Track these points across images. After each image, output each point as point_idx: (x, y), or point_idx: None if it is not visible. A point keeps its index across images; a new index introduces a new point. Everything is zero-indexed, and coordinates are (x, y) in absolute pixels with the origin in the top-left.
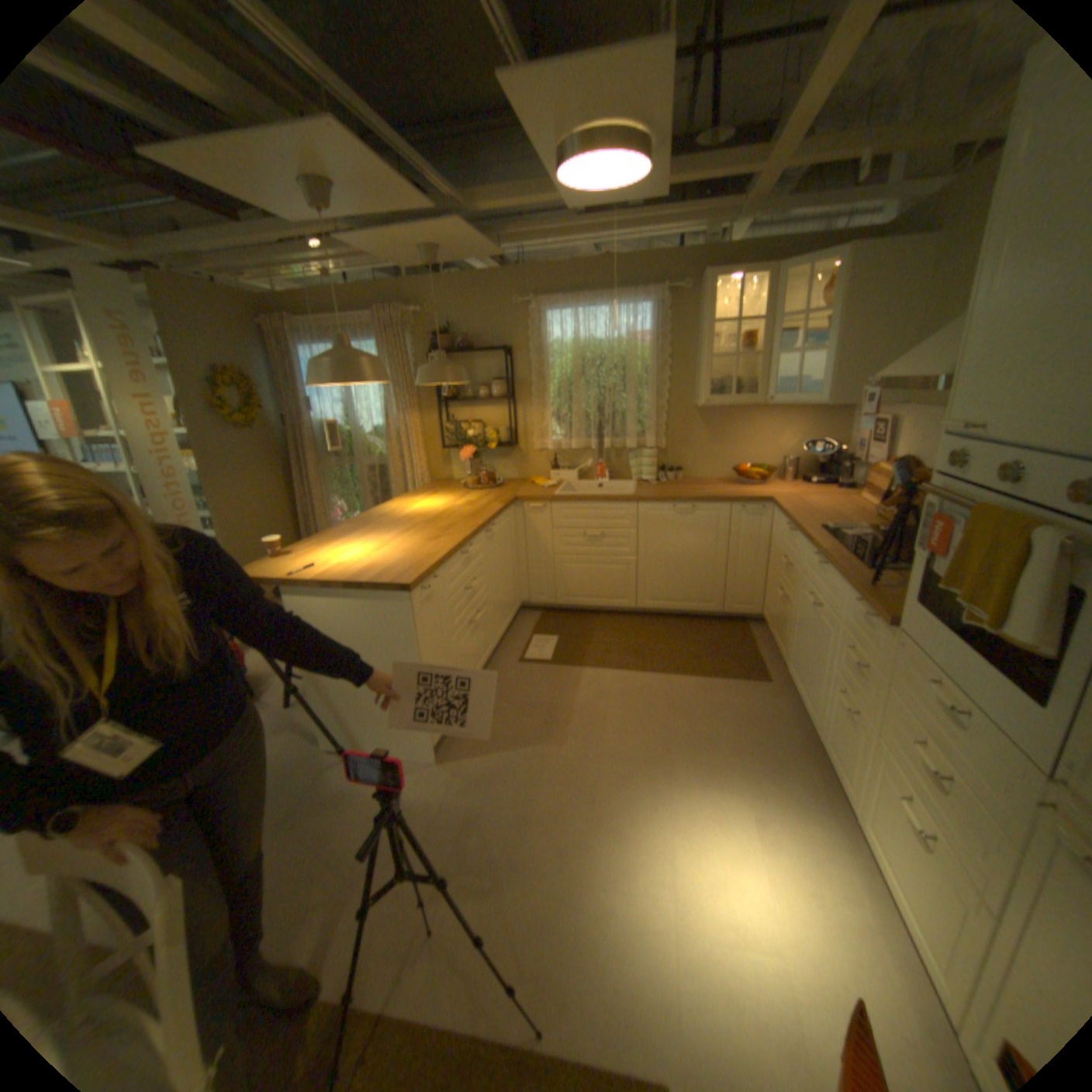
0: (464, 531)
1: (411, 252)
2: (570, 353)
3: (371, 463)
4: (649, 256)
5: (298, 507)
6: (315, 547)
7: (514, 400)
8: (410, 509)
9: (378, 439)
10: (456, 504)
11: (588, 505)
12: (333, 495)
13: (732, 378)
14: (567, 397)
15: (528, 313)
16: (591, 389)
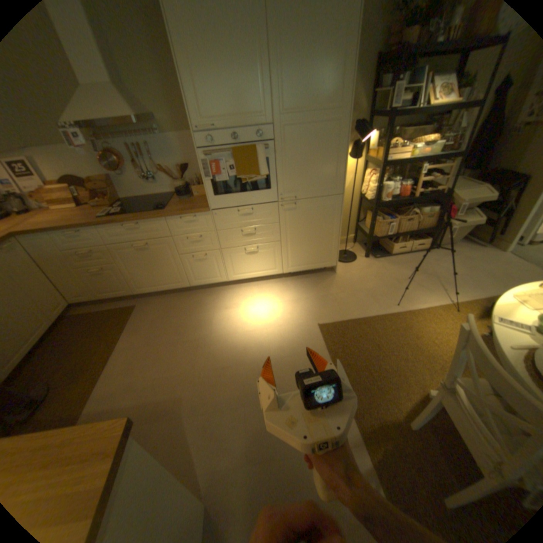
0: None
1: None
2: None
3: None
4: None
5: None
6: None
7: None
8: None
9: None
10: None
11: None
12: None
13: None
14: None
15: None
16: None
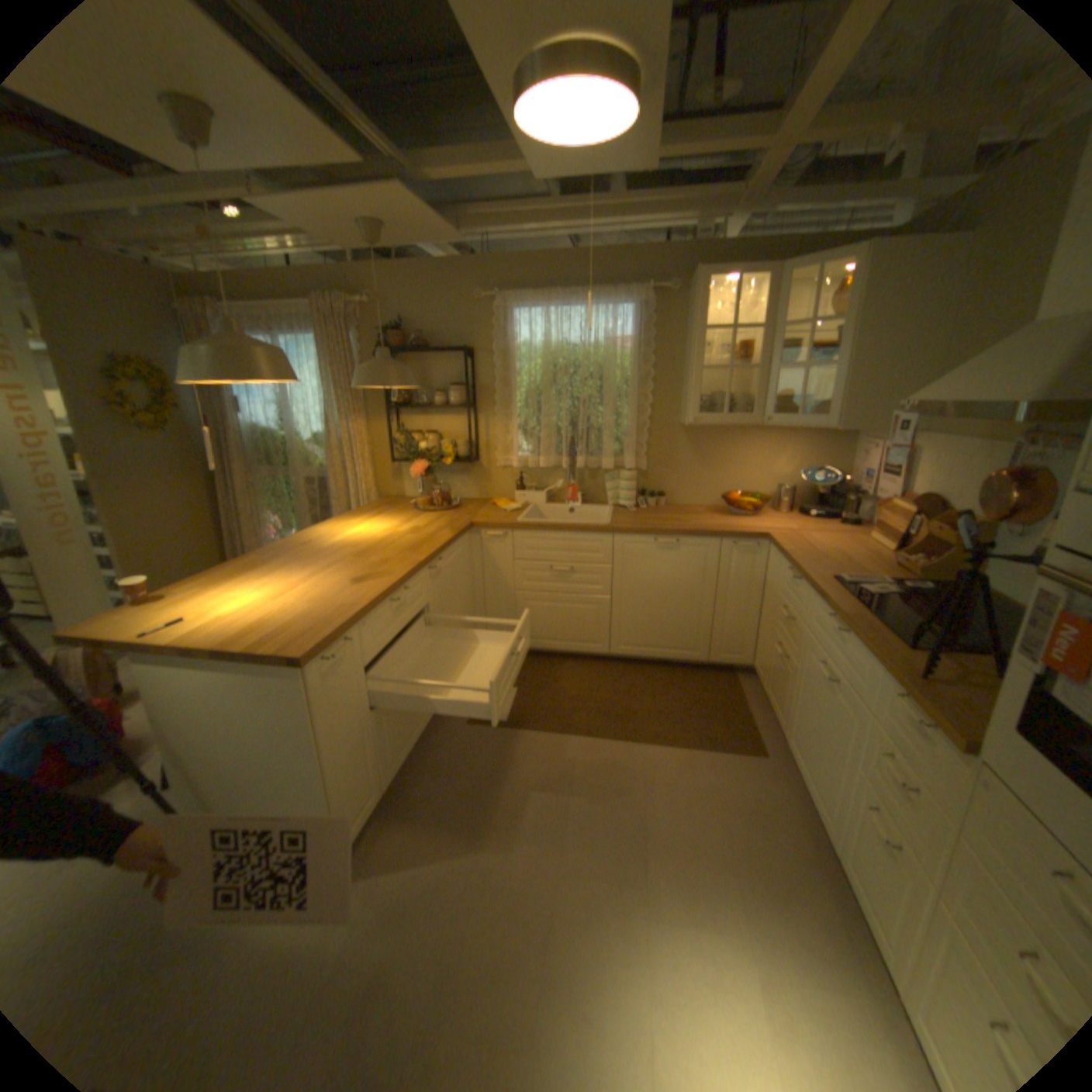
0: (398, 570)
1: (350, 227)
2: (540, 358)
3: (310, 475)
4: (633, 251)
5: (223, 523)
6: (199, 590)
7: (475, 409)
8: (341, 535)
9: (318, 448)
10: (399, 531)
11: (556, 534)
12: (265, 510)
13: (724, 394)
14: (536, 408)
15: (493, 310)
16: (564, 400)
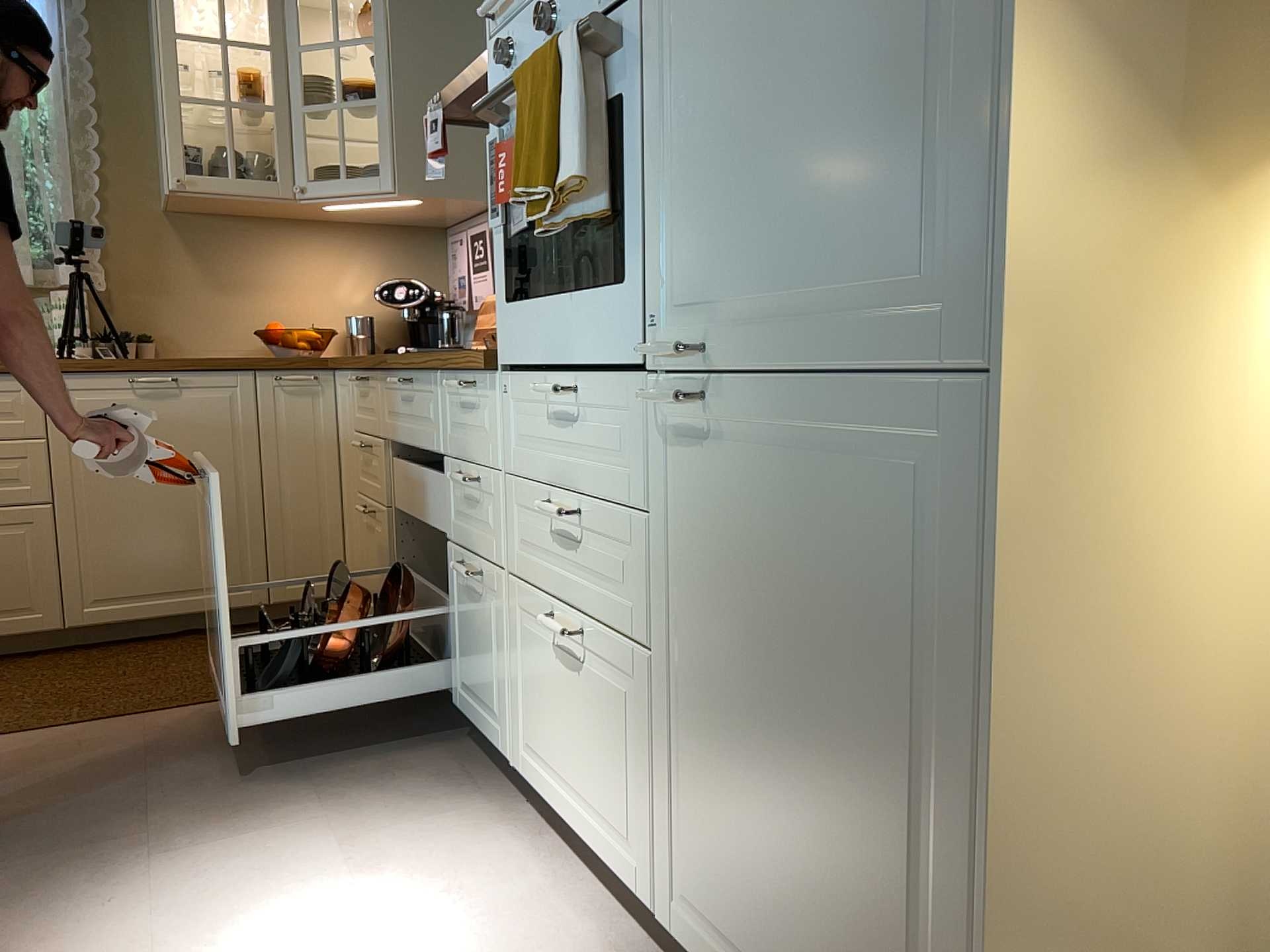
0: None
1: None
2: None
3: None
4: None
5: None
6: None
7: None
8: None
9: None
10: None
11: None
12: None
13: (228, 149)
14: None
15: None
16: None
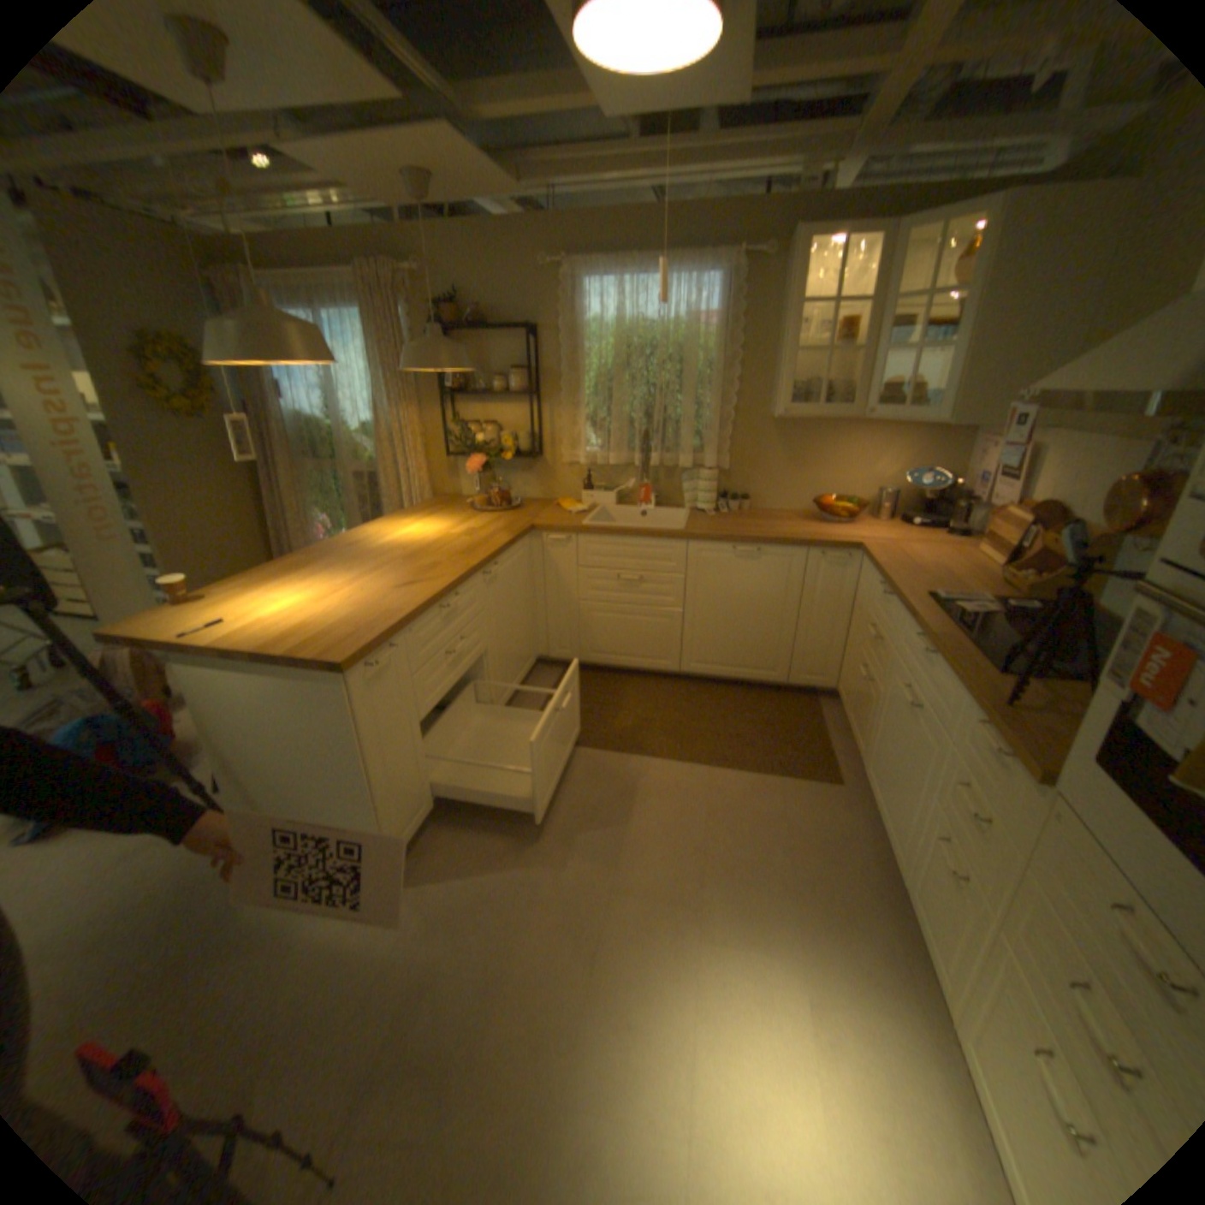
0: (449, 575)
1: (394, 179)
2: (612, 337)
3: (359, 469)
4: (723, 206)
5: (269, 521)
6: (240, 590)
7: (539, 396)
8: (391, 536)
9: (367, 439)
10: (452, 532)
11: (624, 540)
12: (312, 508)
13: (822, 381)
14: (607, 396)
15: (559, 279)
16: (638, 387)
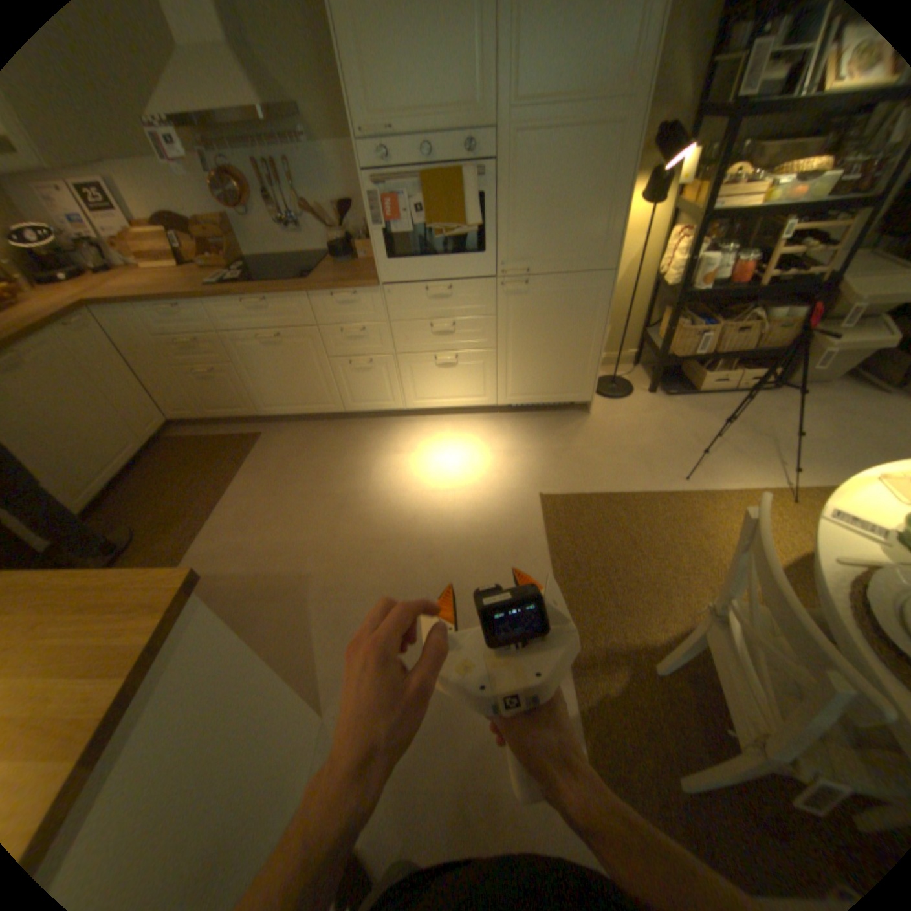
0: None
1: None
2: None
3: None
4: None
5: None
6: None
7: None
8: None
9: None
10: None
11: None
12: None
13: None
14: None
15: None
16: None
